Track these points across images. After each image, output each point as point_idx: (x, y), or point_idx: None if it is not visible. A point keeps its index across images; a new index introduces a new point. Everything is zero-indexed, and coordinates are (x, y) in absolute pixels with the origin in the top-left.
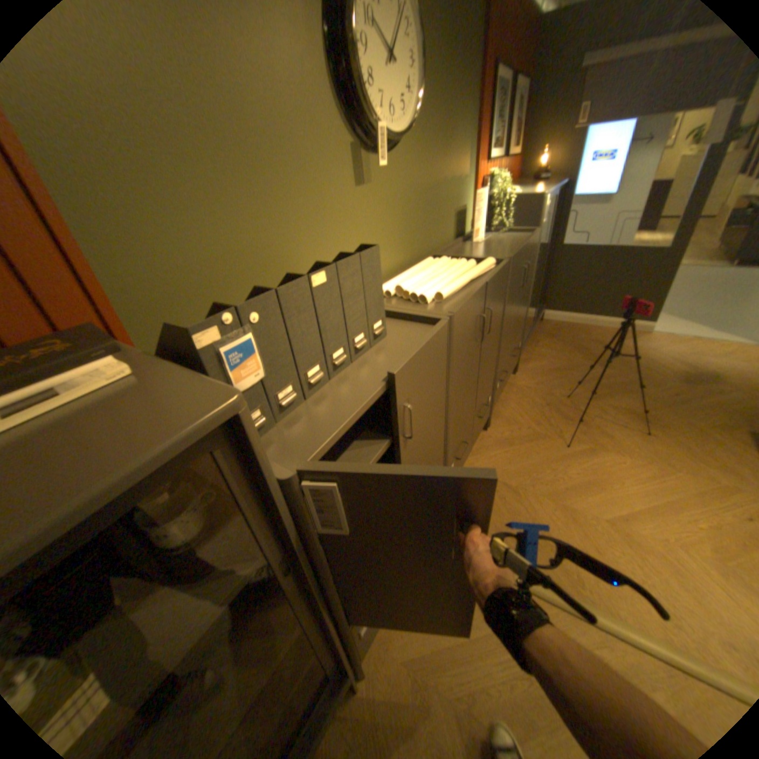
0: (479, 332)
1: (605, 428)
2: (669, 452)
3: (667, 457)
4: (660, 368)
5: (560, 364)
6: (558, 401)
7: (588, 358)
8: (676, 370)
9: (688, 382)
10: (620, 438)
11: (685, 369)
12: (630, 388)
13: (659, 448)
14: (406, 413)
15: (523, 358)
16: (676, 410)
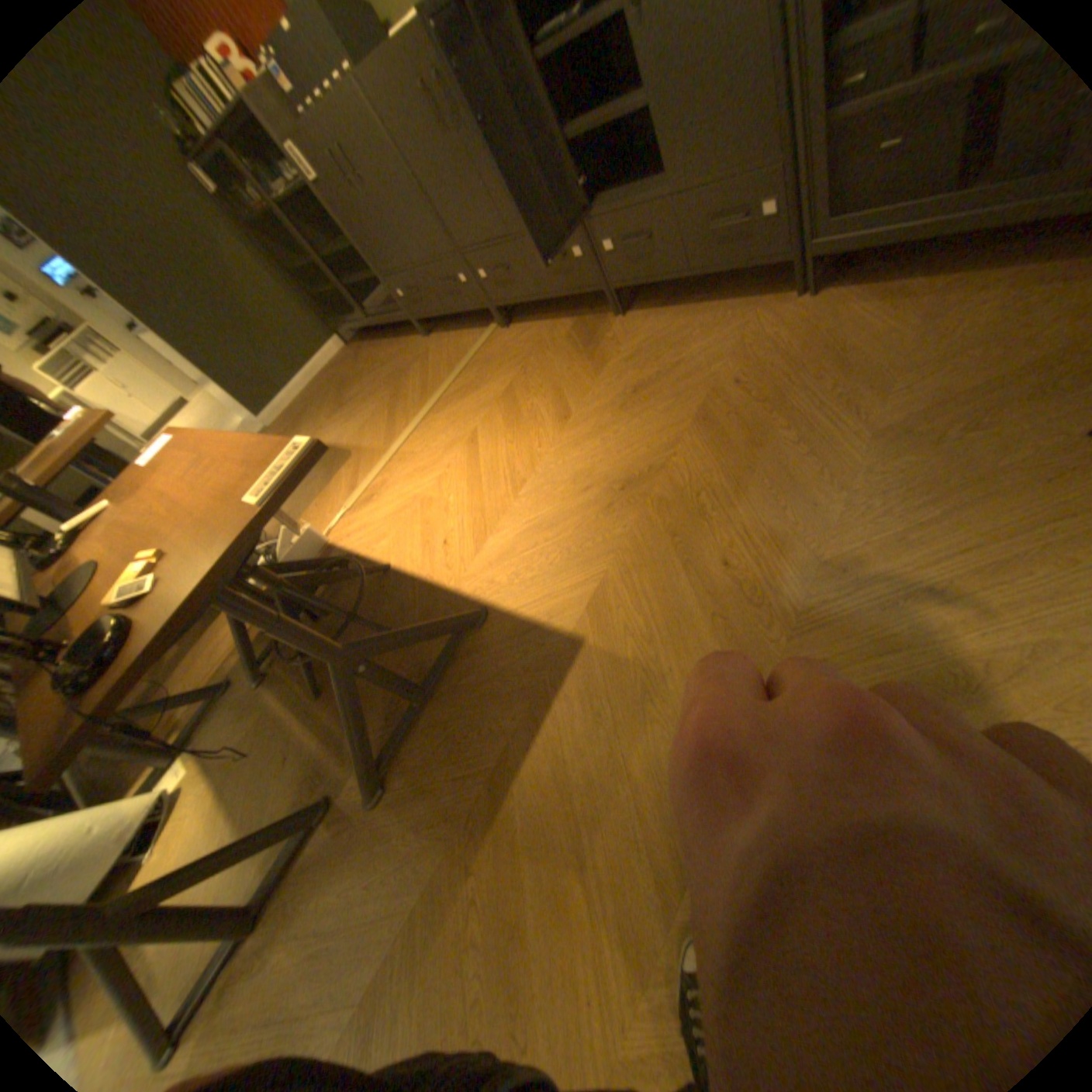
0: (436, 105)
1: (615, 432)
2: (553, 499)
3: (545, 495)
4: (922, 580)
5: (890, 353)
6: (696, 371)
7: (966, 405)
8: (923, 627)
9: (821, 626)
10: (589, 447)
11: (938, 660)
12: (761, 482)
13: (562, 489)
14: (341, 150)
15: (910, 285)
16: (667, 545)
